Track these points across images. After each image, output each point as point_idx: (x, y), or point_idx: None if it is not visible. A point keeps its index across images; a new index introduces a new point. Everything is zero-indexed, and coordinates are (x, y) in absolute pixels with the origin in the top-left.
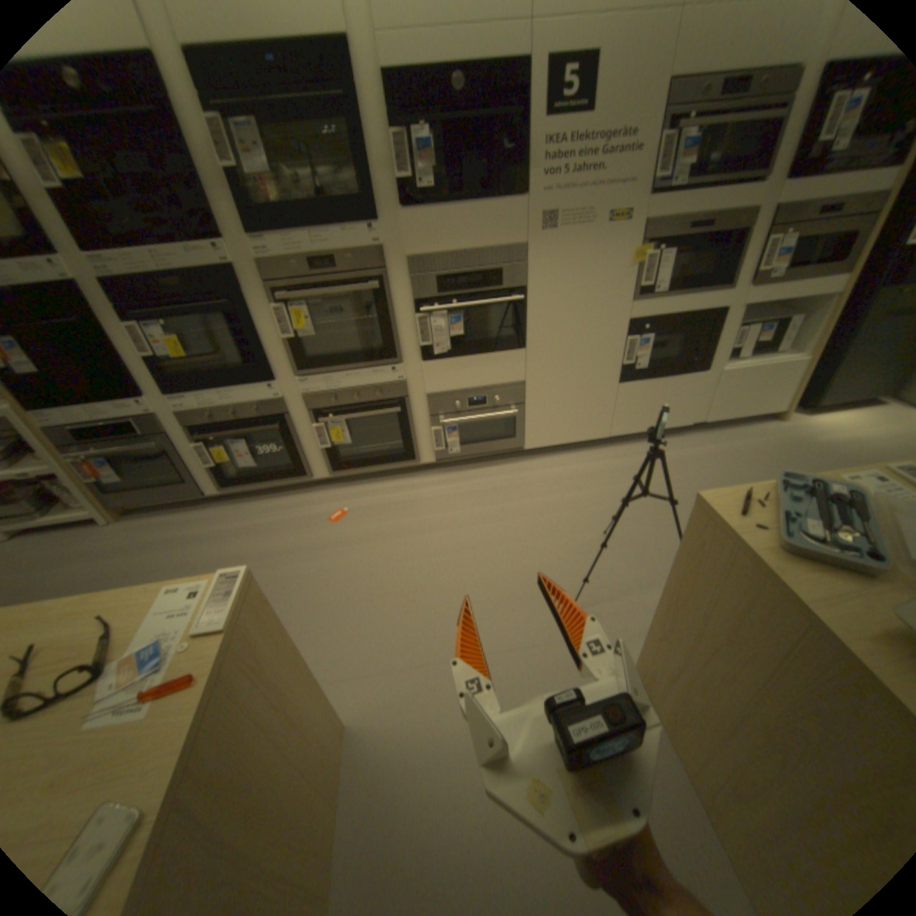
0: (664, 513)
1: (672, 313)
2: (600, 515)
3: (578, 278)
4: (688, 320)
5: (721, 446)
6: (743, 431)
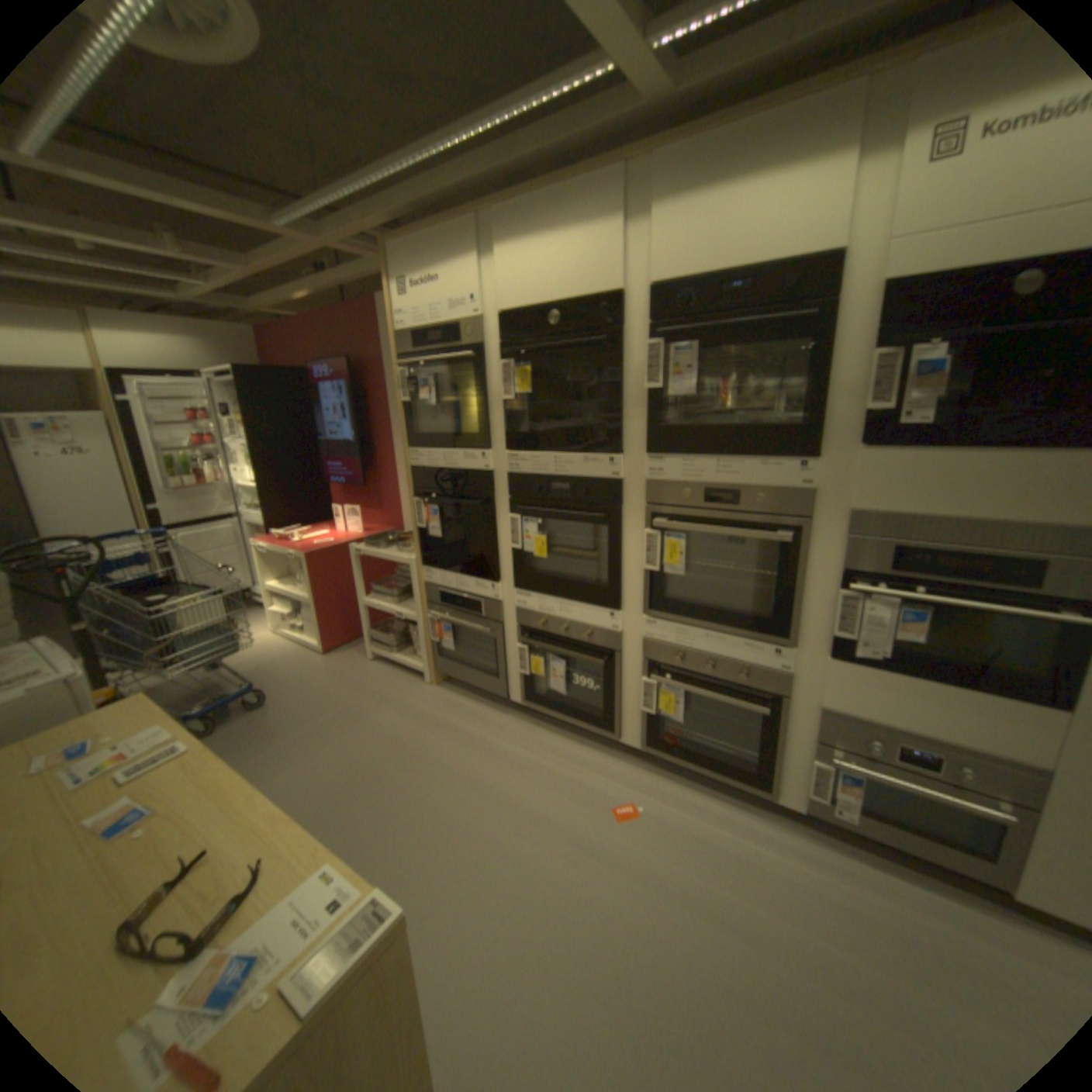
0: None
1: None
2: None
3: None
4: None
5: None
6: None
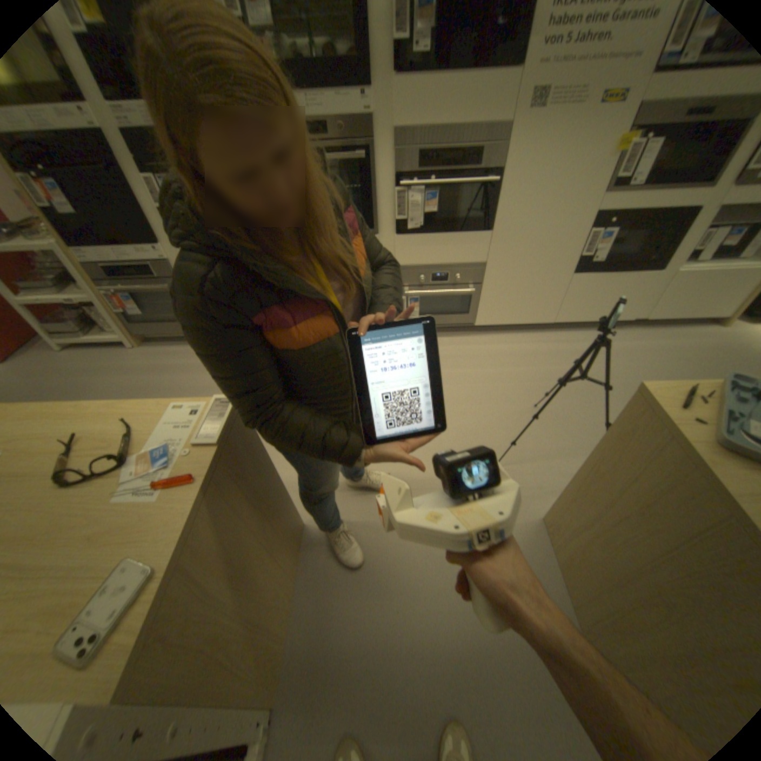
0: (592, 395)
1: (643, 208)
2: (534, 390)
3: (556, 162)
4: (657, 216)
5: (657, 343)
6: (682, 331)
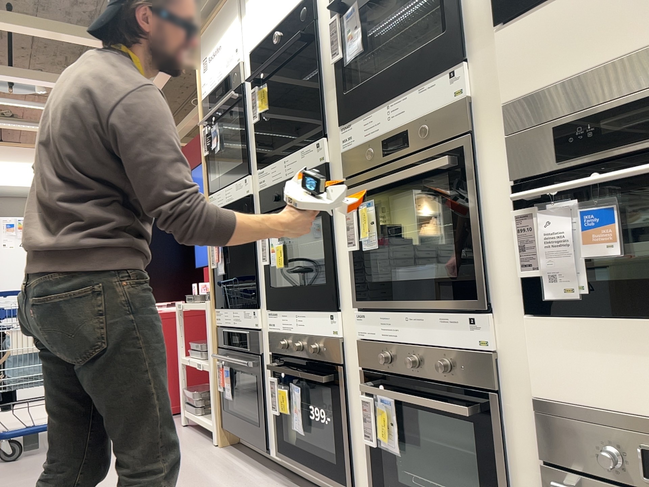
0: None
1: None
2: None
3: None
4: None
5: None
6: None
